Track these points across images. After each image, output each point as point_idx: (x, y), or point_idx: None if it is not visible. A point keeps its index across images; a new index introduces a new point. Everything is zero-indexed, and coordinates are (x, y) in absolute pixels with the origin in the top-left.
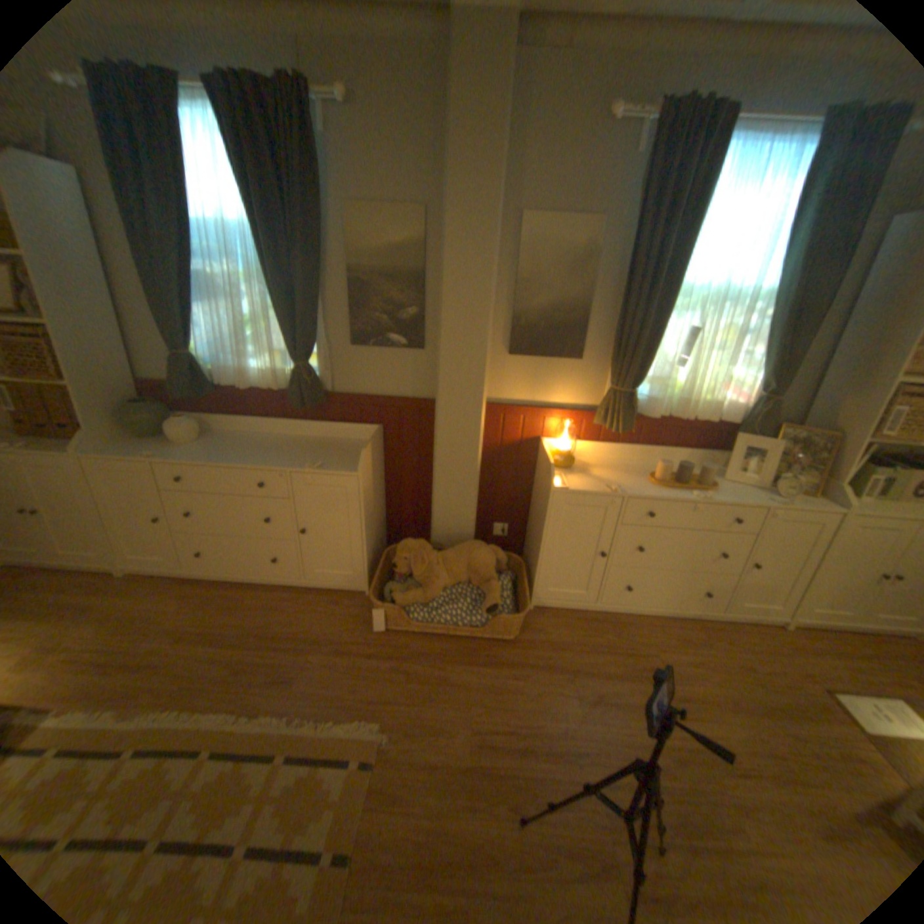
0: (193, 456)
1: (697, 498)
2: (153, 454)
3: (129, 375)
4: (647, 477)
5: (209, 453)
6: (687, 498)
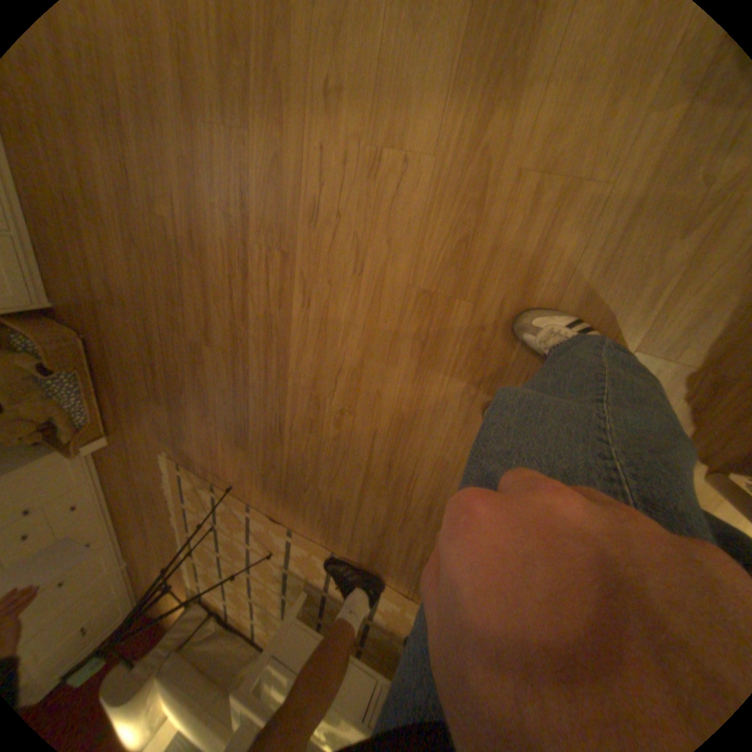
0: None
1: None
2: None
3: None
4: None
5: None
6: None
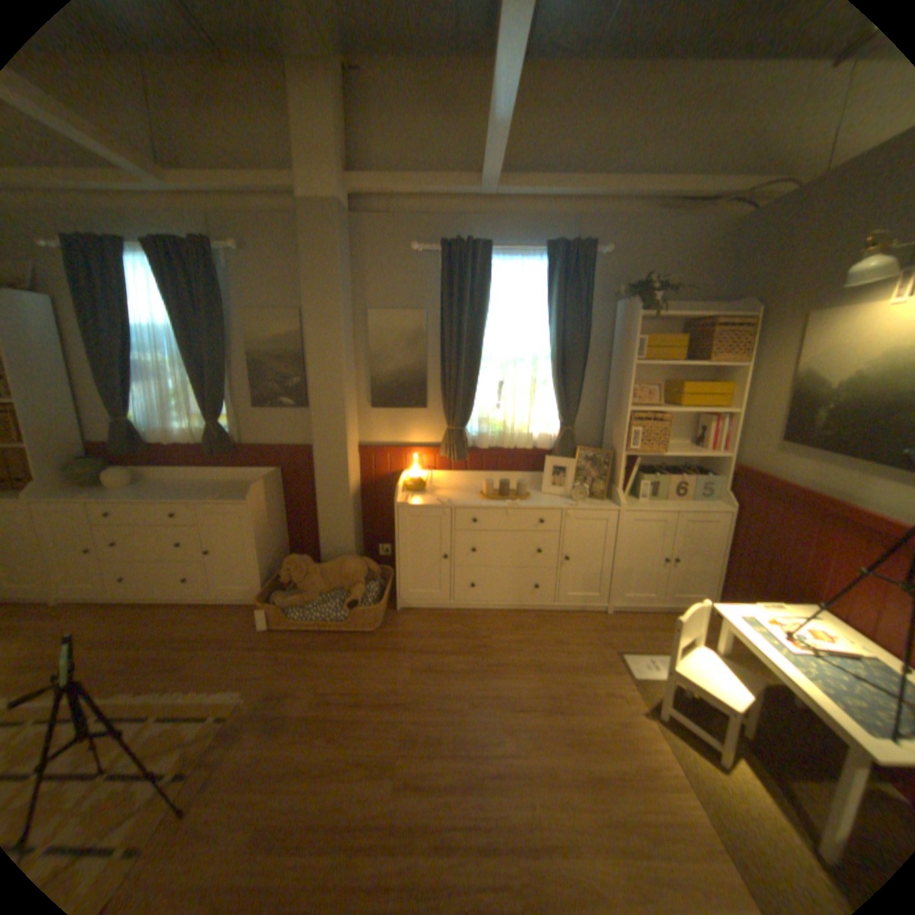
0: (120, 497)
1: (507, 504)
2: (88, 497)
3: (78, 440)
4: (480, 493)
5: (134, 494)
6: (500, 505)
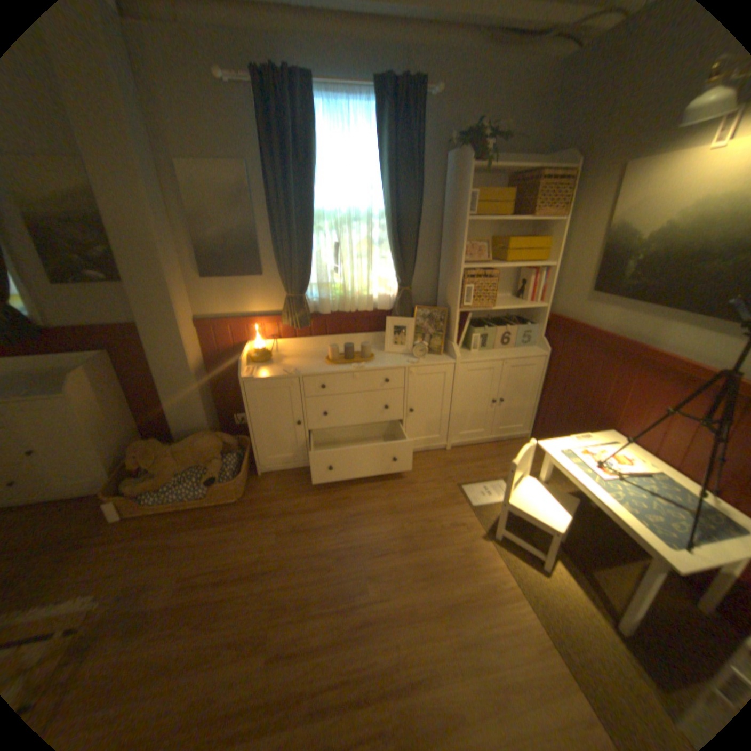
0: None
1: (353, 368)
2: None
3: None
4: (327, 358)
5: None
6: (347, 369)
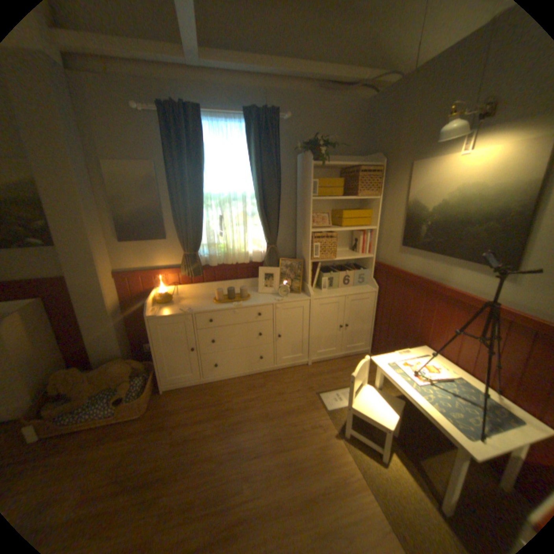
0: None
1: (234, 306)
2: None
3: None
4: (215, 299)
5: None
6: (229, 307)
